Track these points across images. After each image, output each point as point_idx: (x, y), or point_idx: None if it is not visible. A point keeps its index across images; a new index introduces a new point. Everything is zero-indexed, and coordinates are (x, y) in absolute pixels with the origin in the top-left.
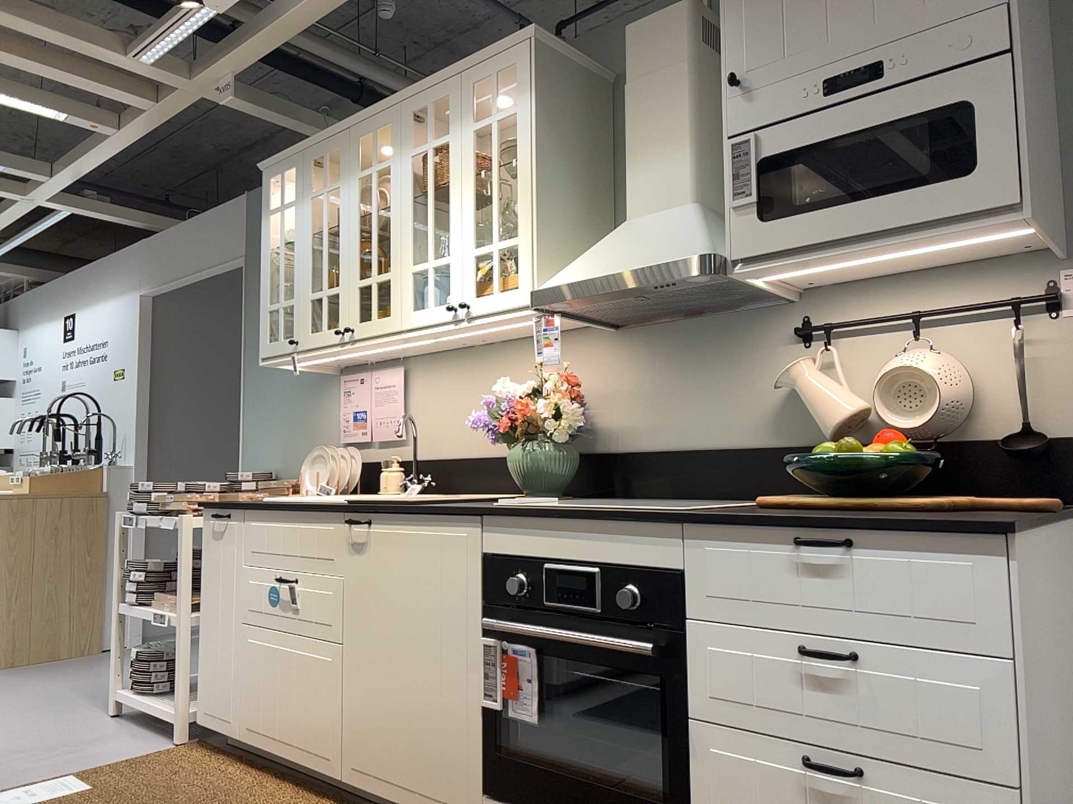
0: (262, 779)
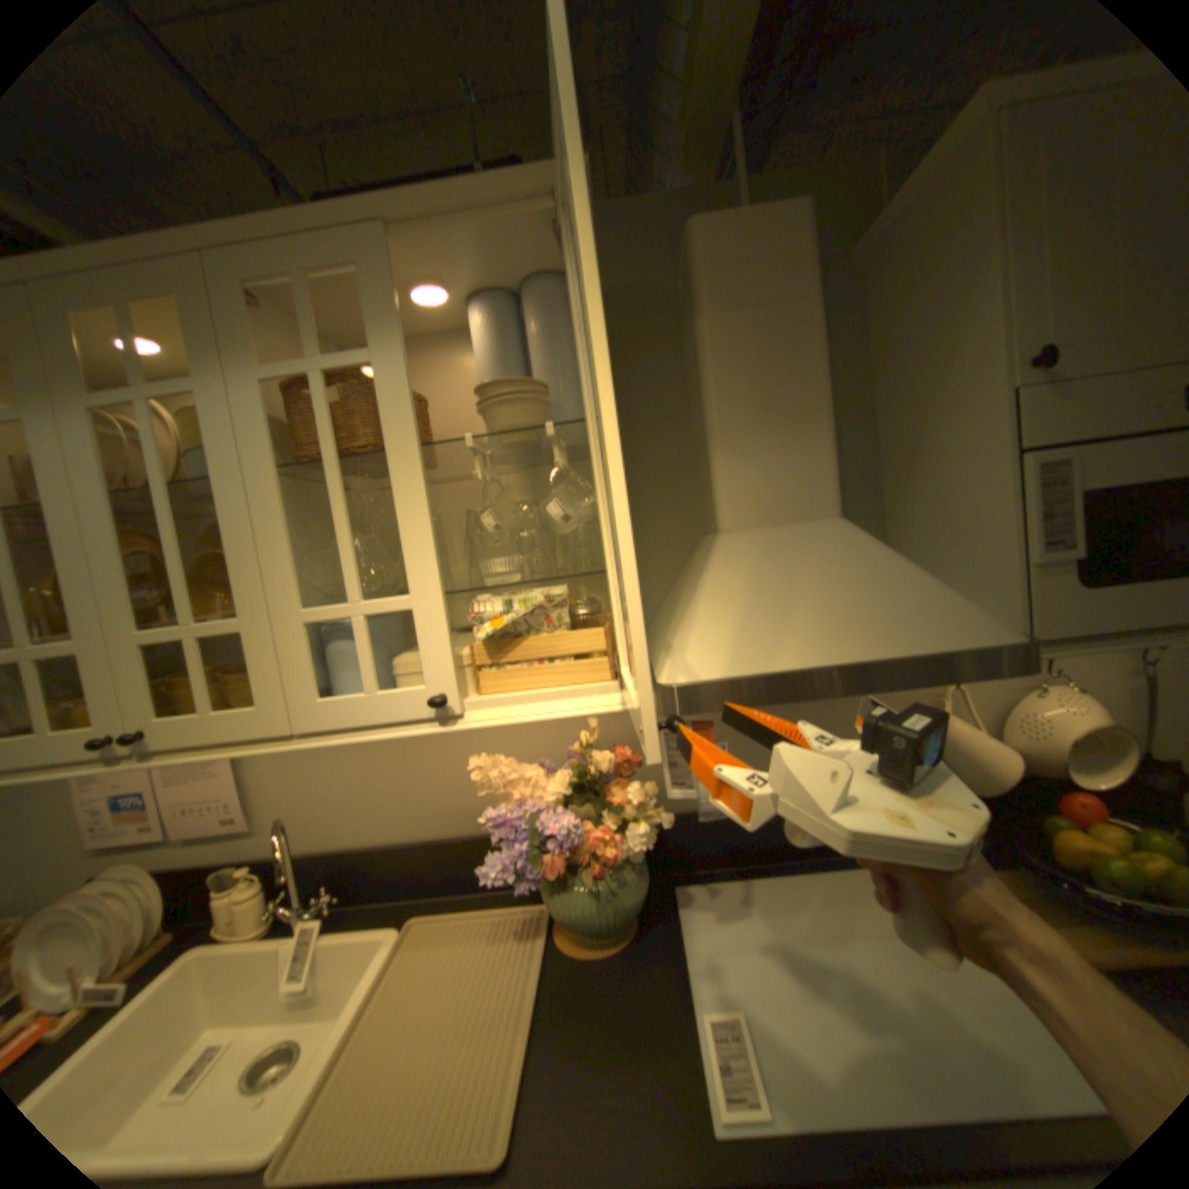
0: None
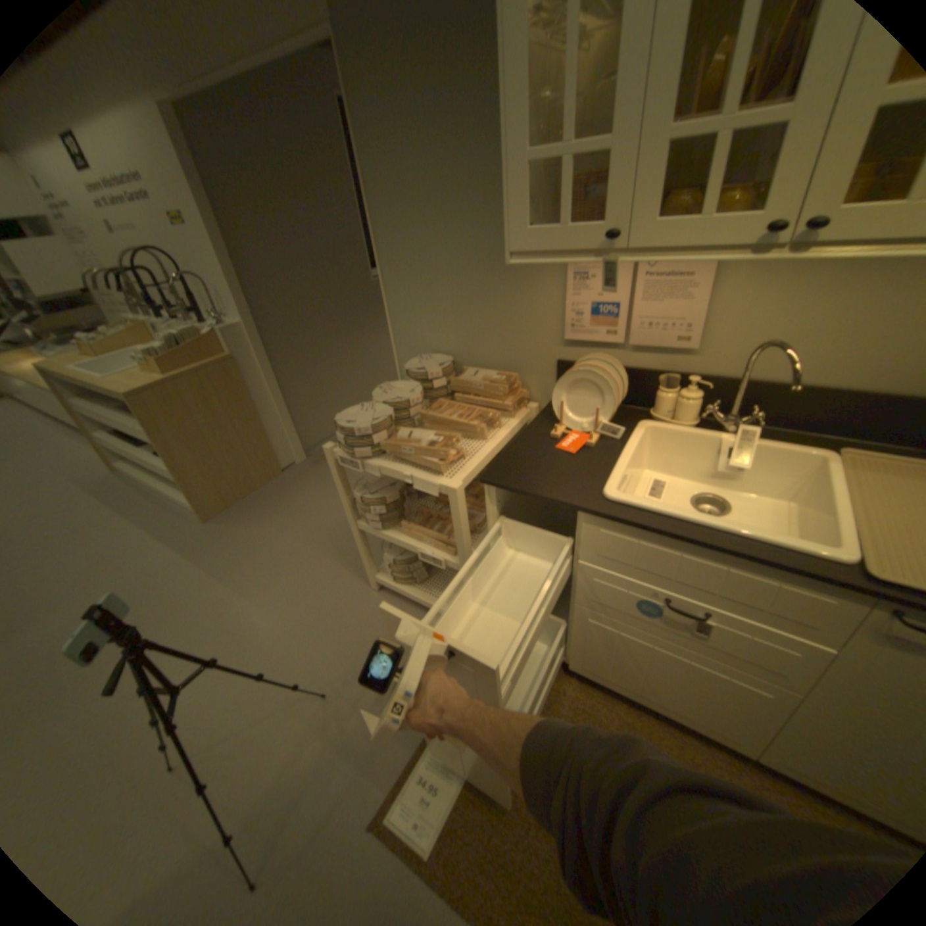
0: (613, 707)
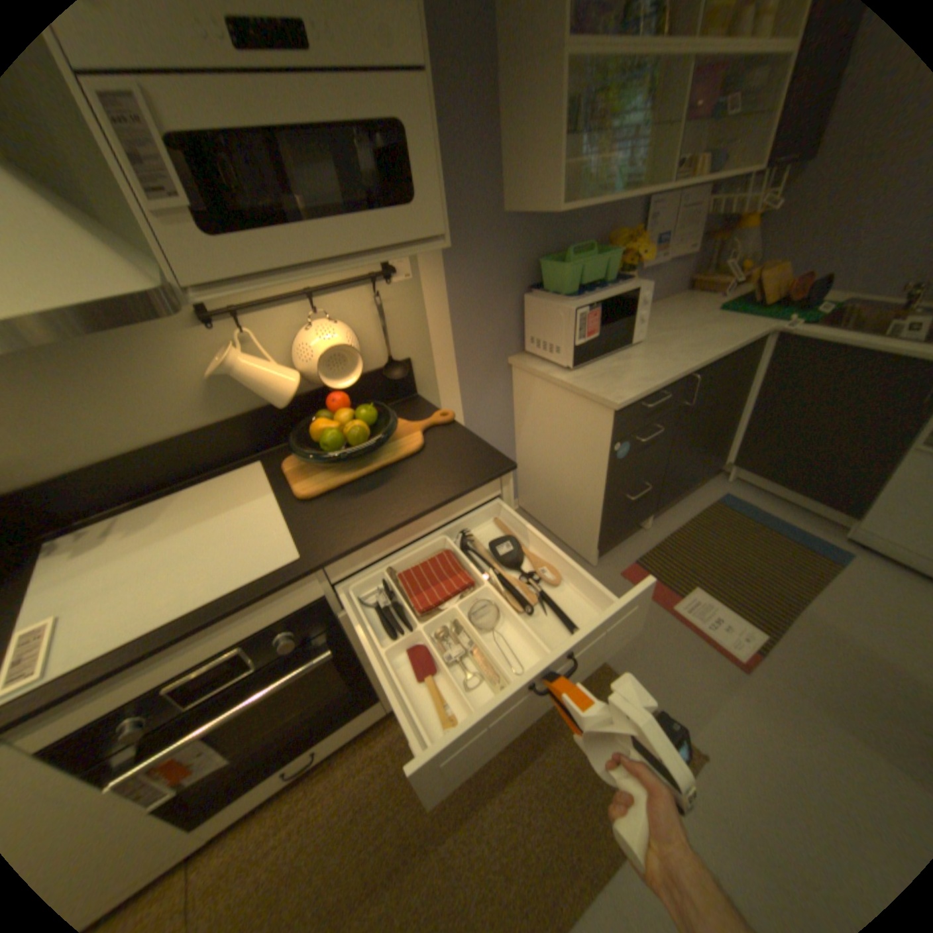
0: None
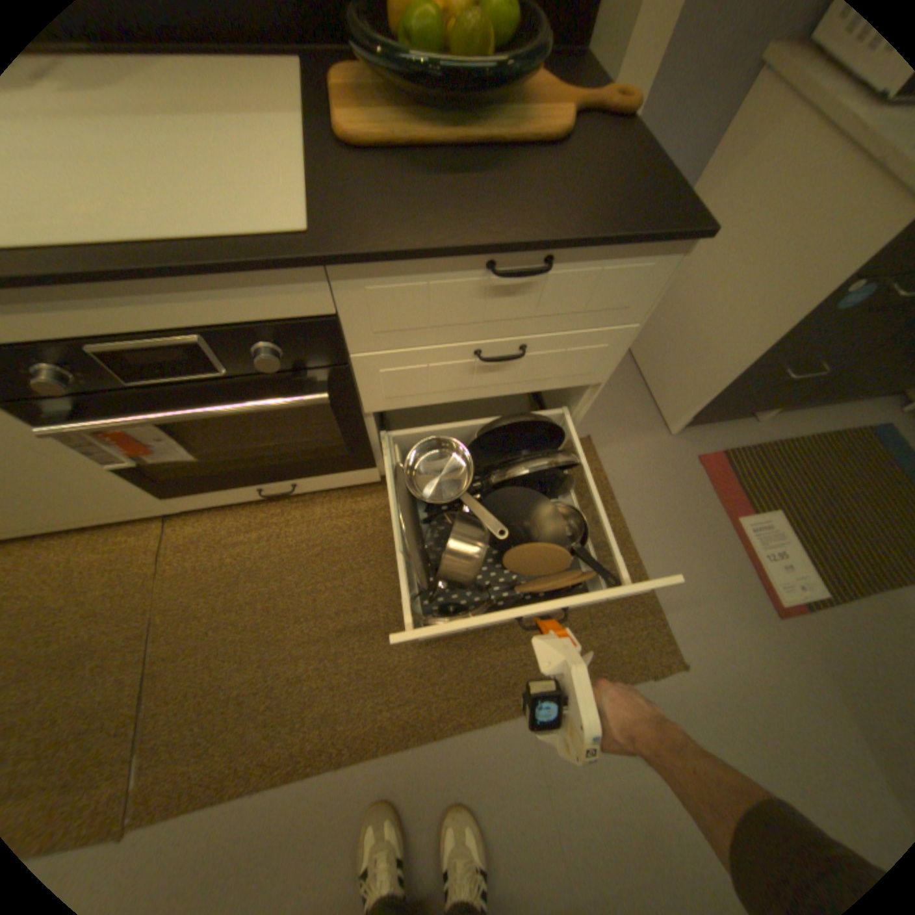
0: None
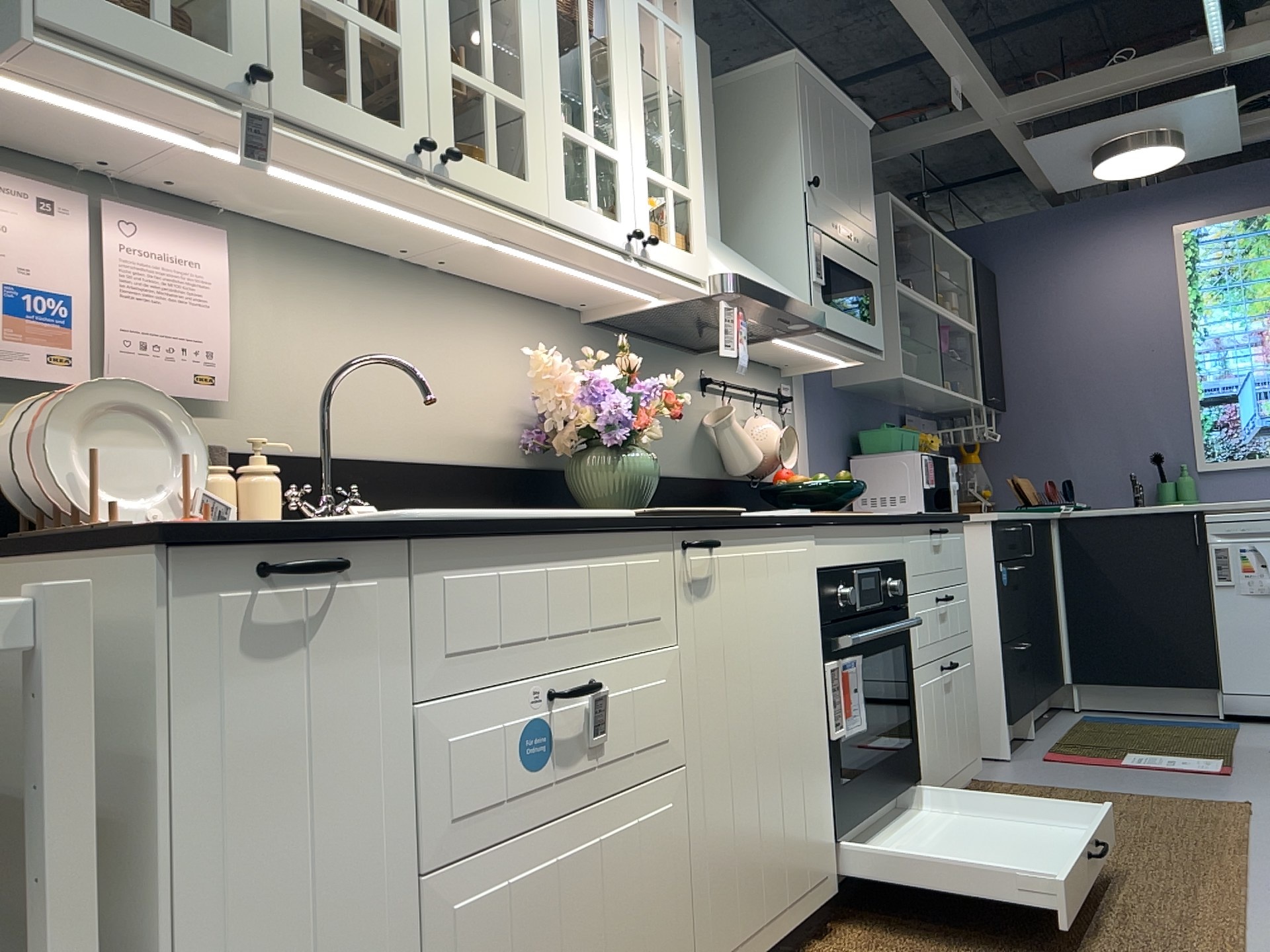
0: None
